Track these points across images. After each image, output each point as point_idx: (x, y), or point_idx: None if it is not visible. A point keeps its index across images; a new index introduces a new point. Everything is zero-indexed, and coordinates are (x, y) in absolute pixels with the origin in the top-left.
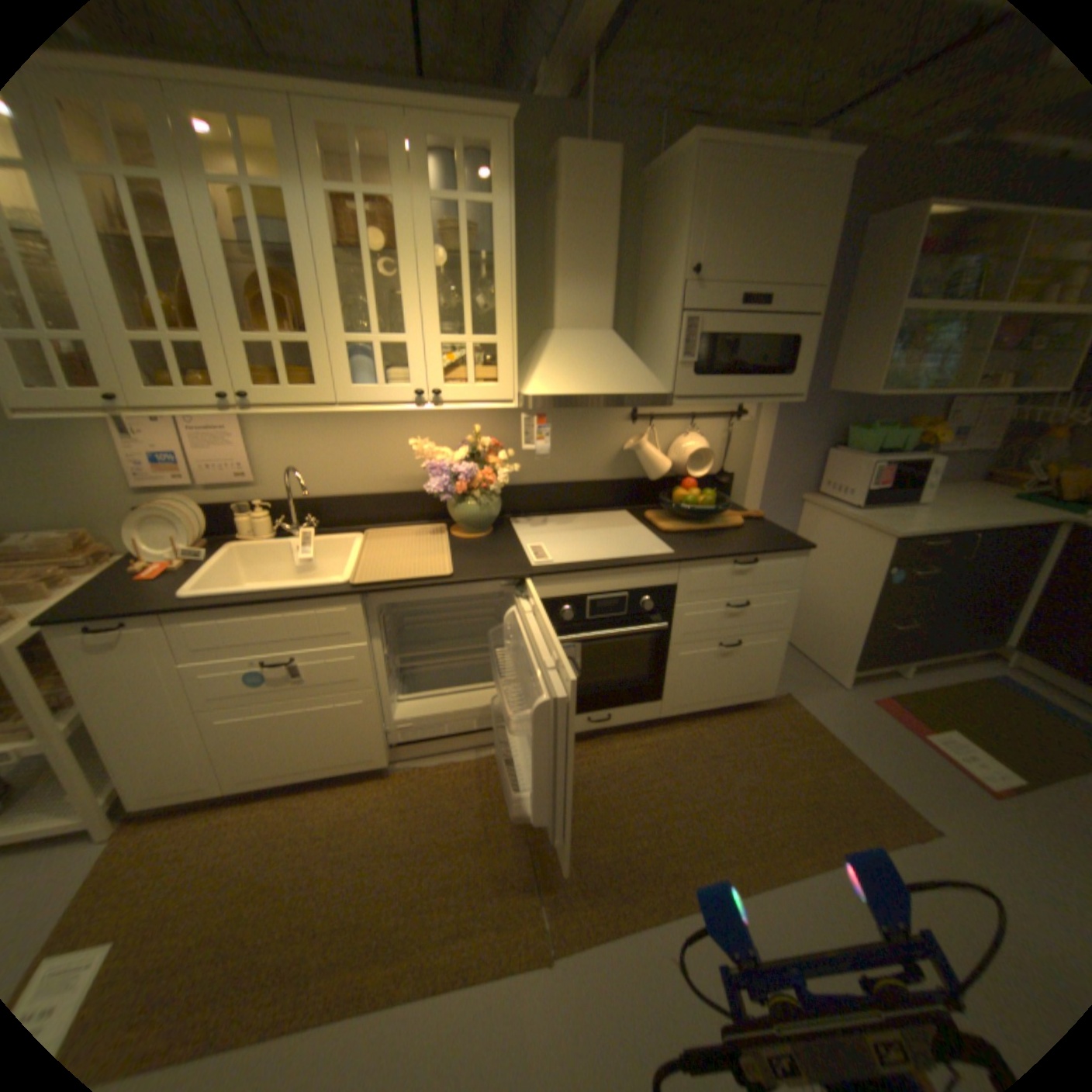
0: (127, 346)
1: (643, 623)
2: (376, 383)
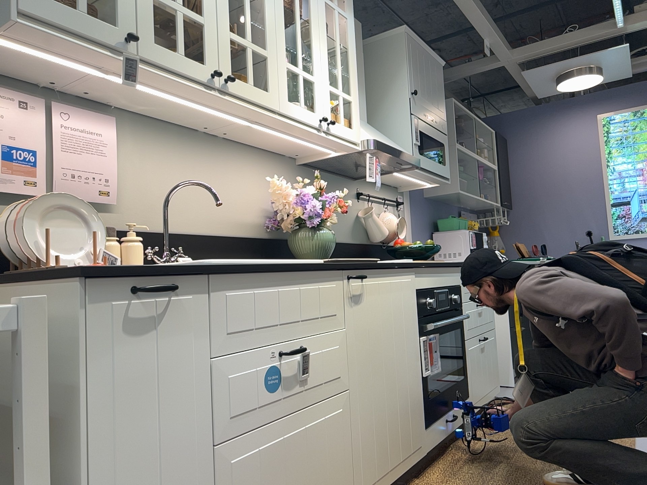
0: (149, 0)
1: (455, 316)
2: (299, 103)
